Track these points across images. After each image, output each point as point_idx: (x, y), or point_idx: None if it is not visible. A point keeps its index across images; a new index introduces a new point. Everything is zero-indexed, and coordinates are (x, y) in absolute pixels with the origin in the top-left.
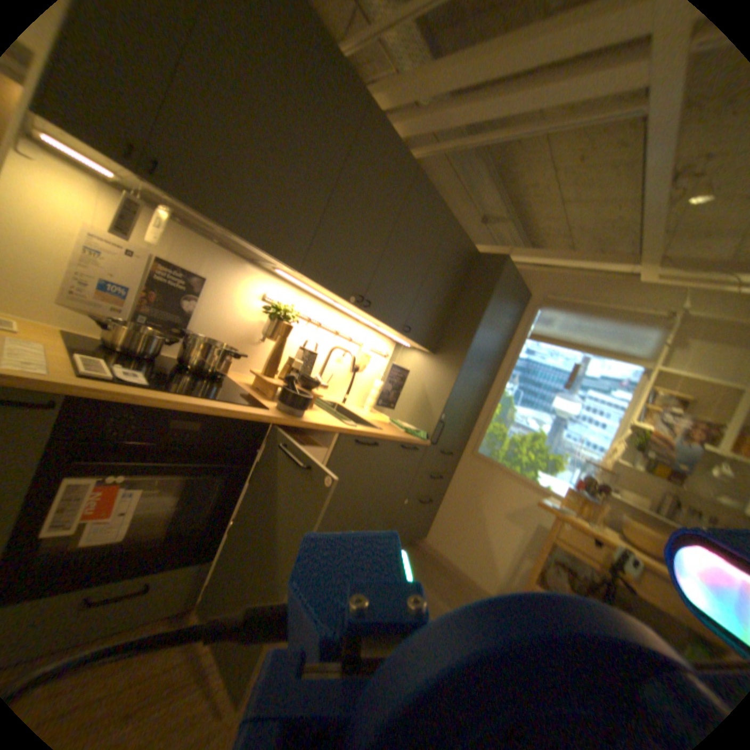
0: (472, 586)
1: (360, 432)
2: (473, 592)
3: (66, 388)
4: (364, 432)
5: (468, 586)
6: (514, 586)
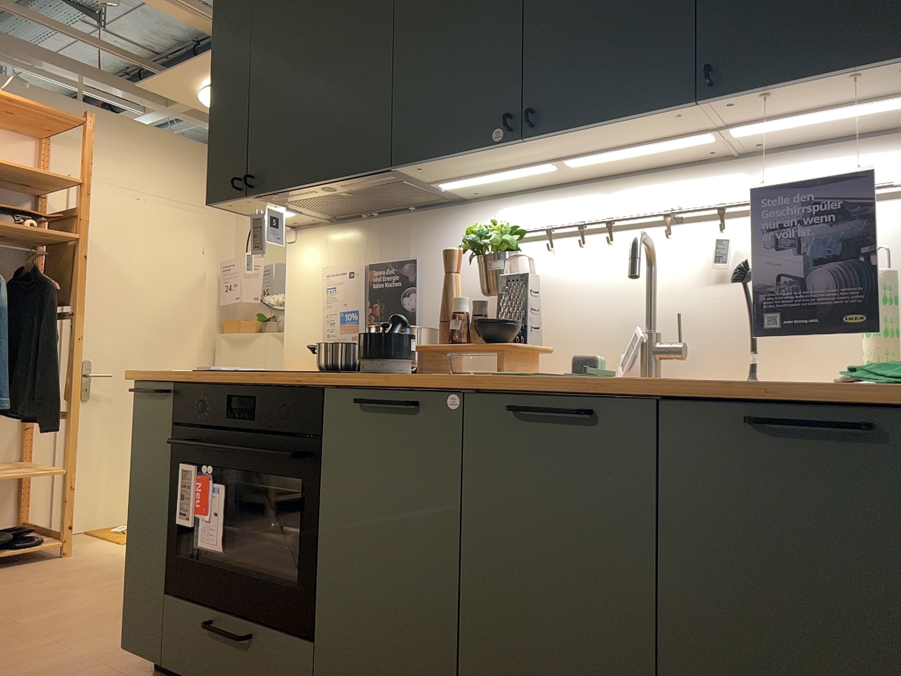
0: None
1: (514, 385)
2: None
3: (177, 377)
4: (546, 386)
5: None
6: None
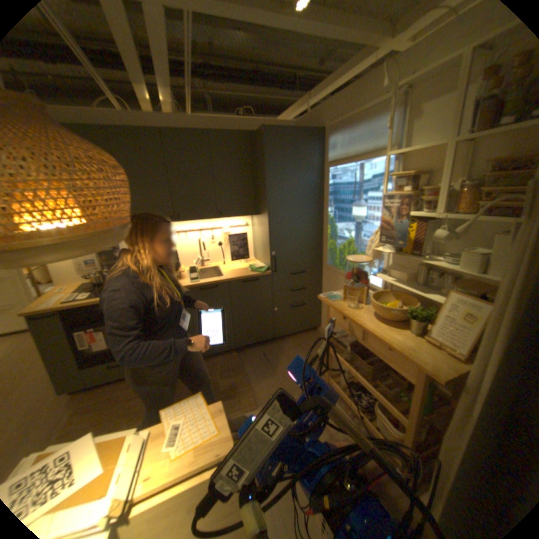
0: None
1: (199, 286)
2: None
3: (56, 310)
4: (205, 284)
5: None
6: None
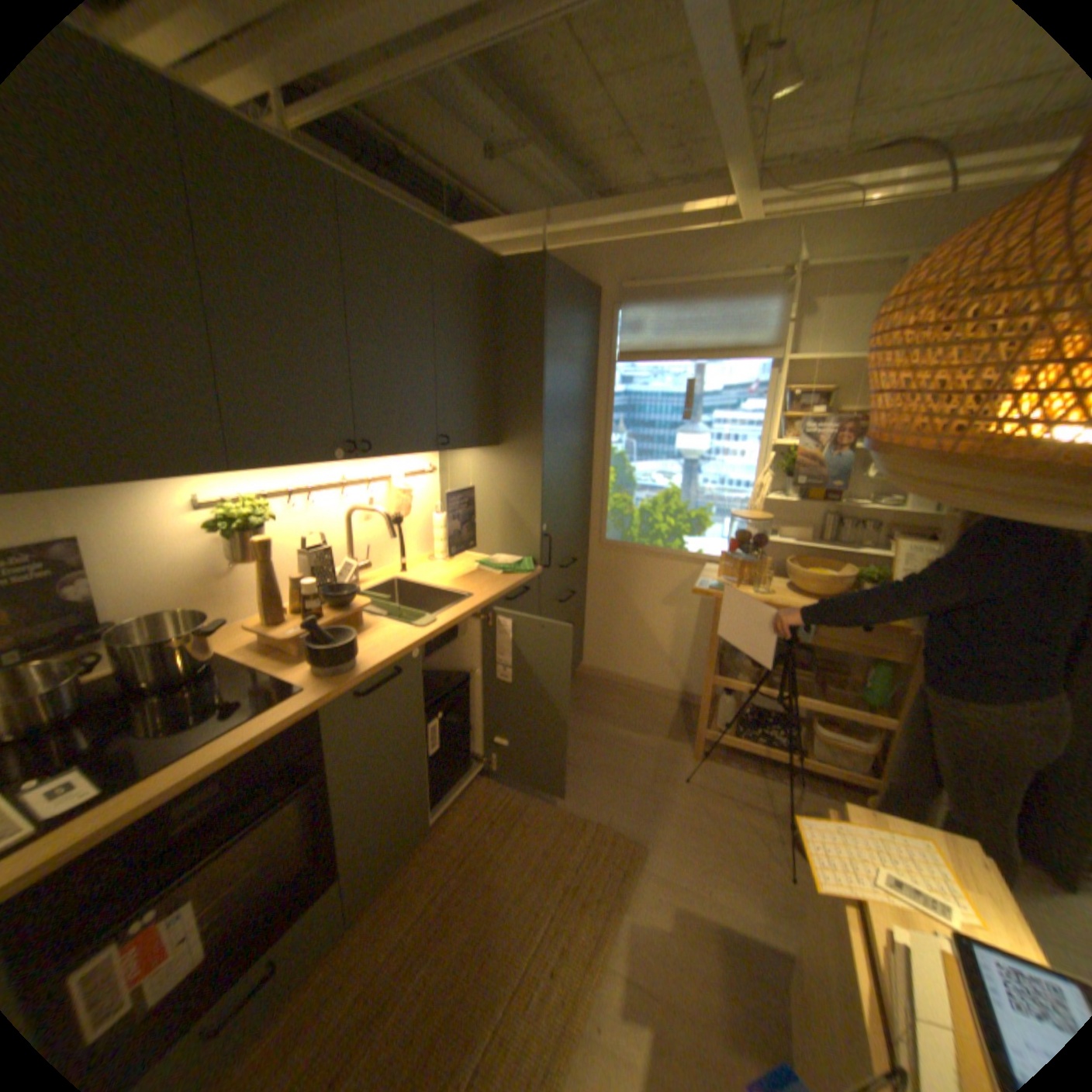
0: (652, 692)
1: (446, 628)
2: (656, 699)
3: None
4: (451, 621)
5: (648, 695)
6: (696, 674)
